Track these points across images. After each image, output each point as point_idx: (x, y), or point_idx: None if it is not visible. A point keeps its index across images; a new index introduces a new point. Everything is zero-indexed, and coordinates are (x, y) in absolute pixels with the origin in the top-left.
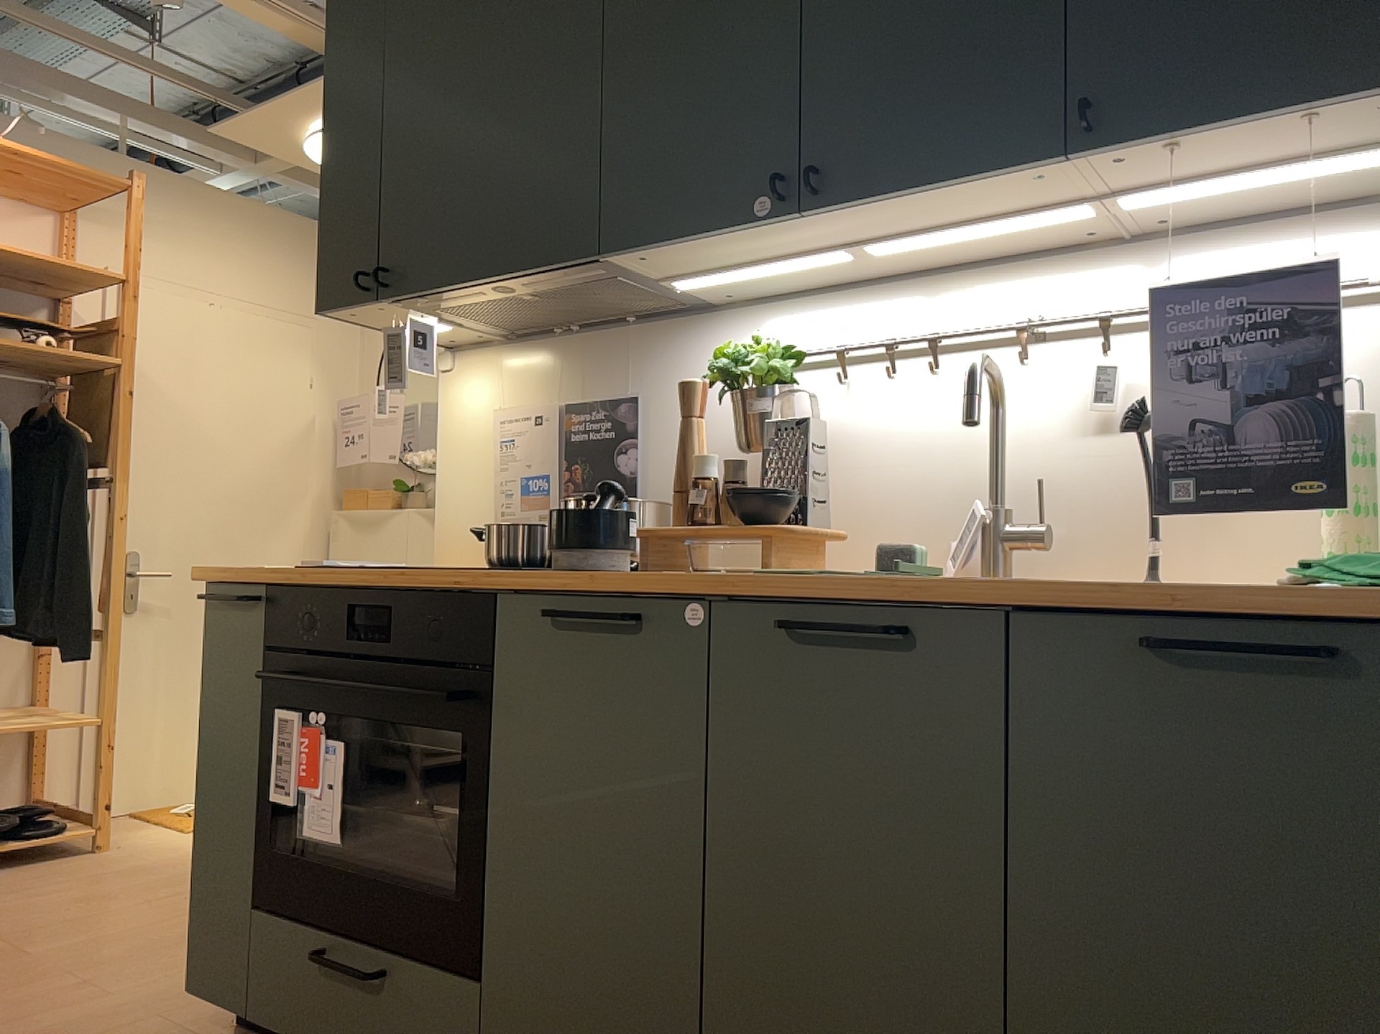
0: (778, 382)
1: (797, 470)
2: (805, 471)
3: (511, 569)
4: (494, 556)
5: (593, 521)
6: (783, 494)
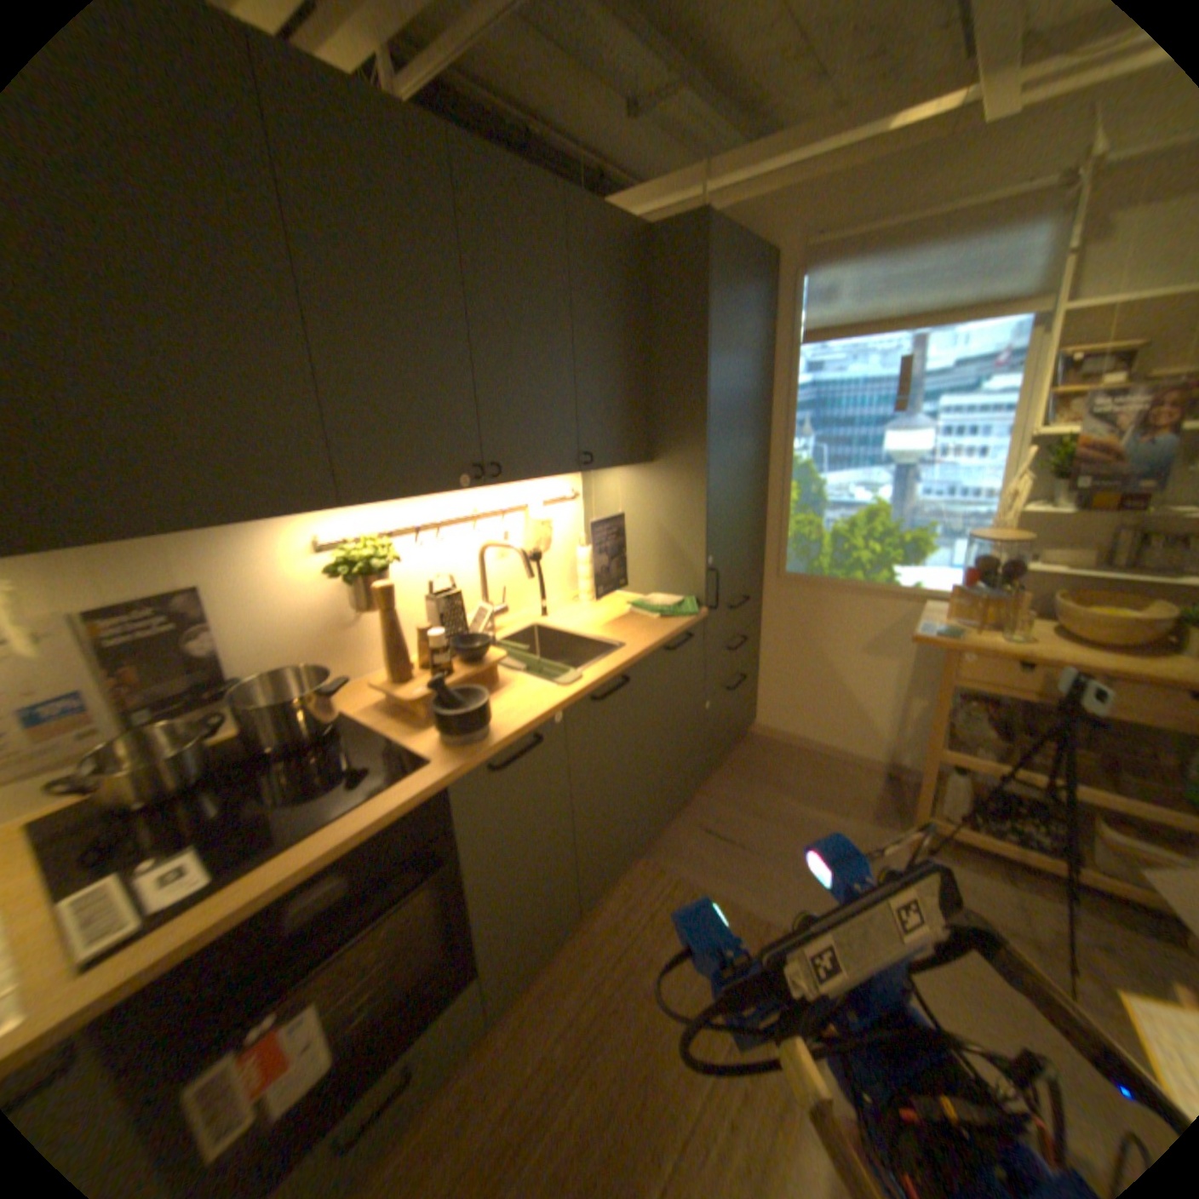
0: (381, 565)
1: (459, 621)
2: (456, 619)
3: (422, 766)
4: (157, 792)
5: (482, 704)
6: (479, 638)
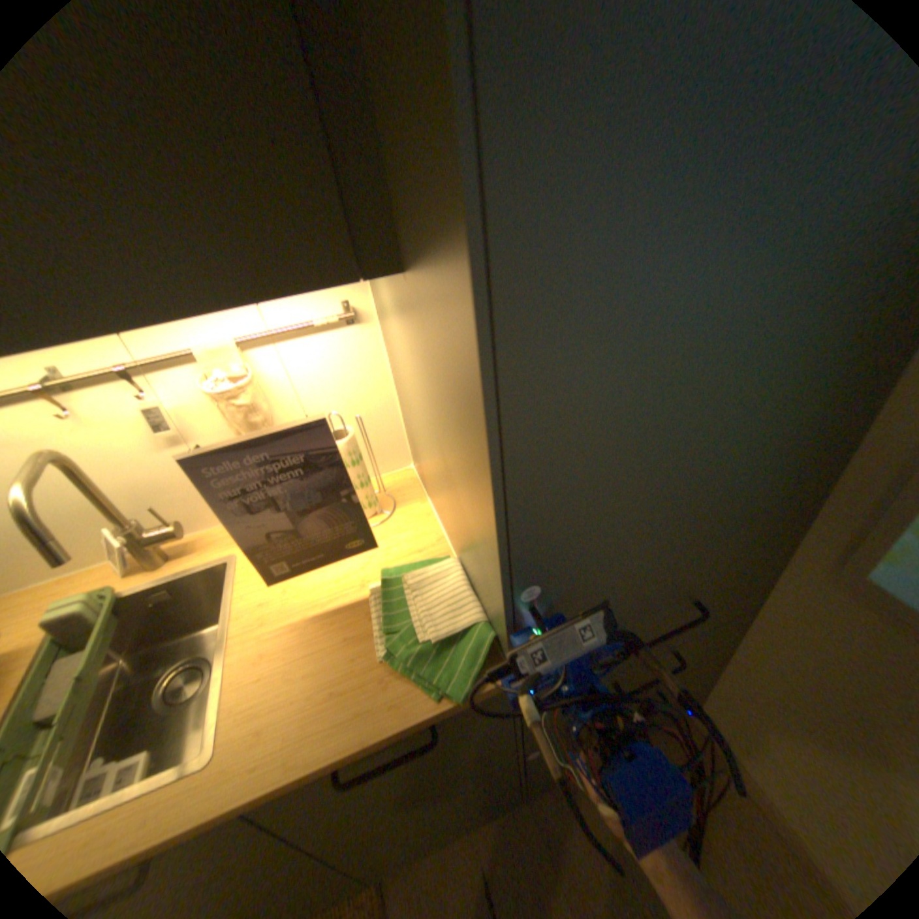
0: None
1: None
2: None
3: None
4: None
5: None
6: None
